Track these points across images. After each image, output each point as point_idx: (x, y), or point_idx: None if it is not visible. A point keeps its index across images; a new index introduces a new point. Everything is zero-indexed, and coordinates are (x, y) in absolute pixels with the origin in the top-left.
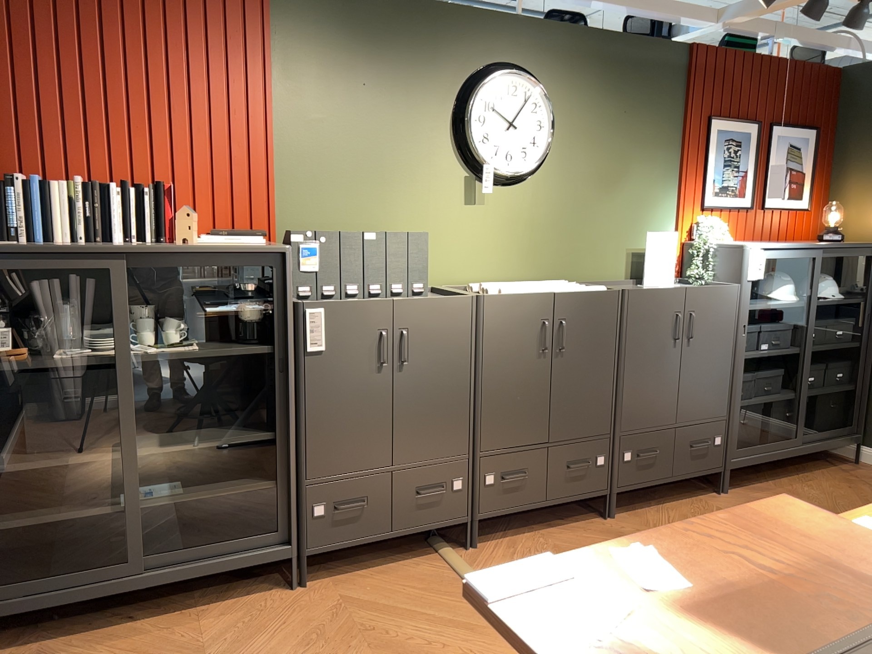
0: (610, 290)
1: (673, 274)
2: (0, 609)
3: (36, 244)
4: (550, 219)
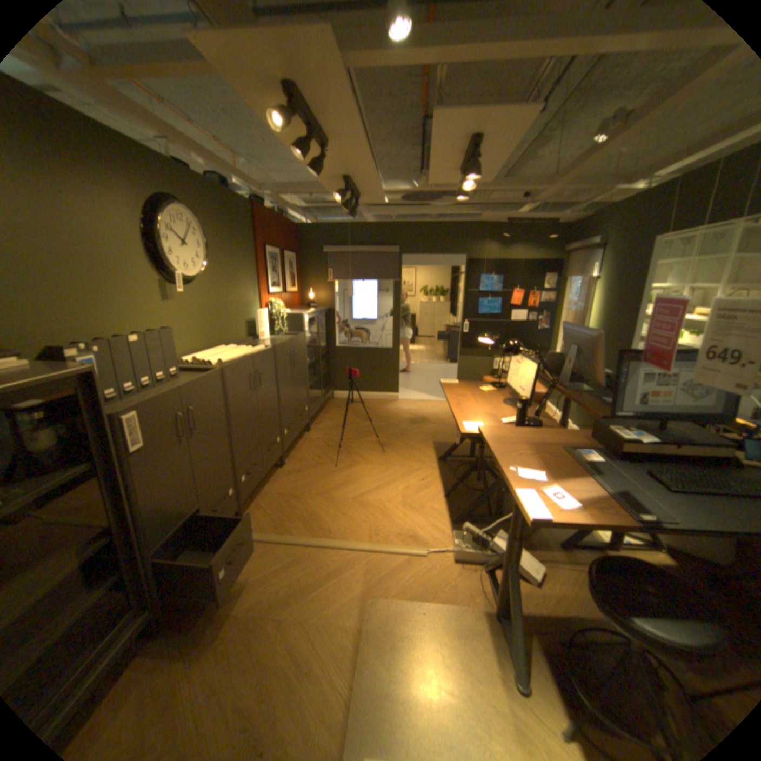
0: (268, 347)
1: (268, 331)
2: None
3: None
4: (209, 306)
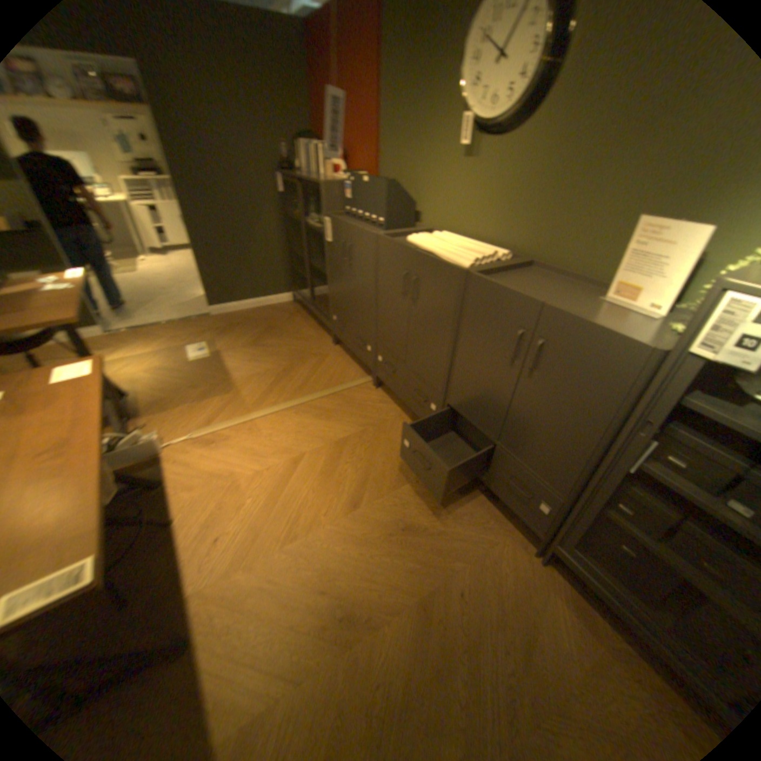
0: (460, 266)
1: (671, 299)
2: (295, 294)
3: (306, 172)
4: (534, 178)
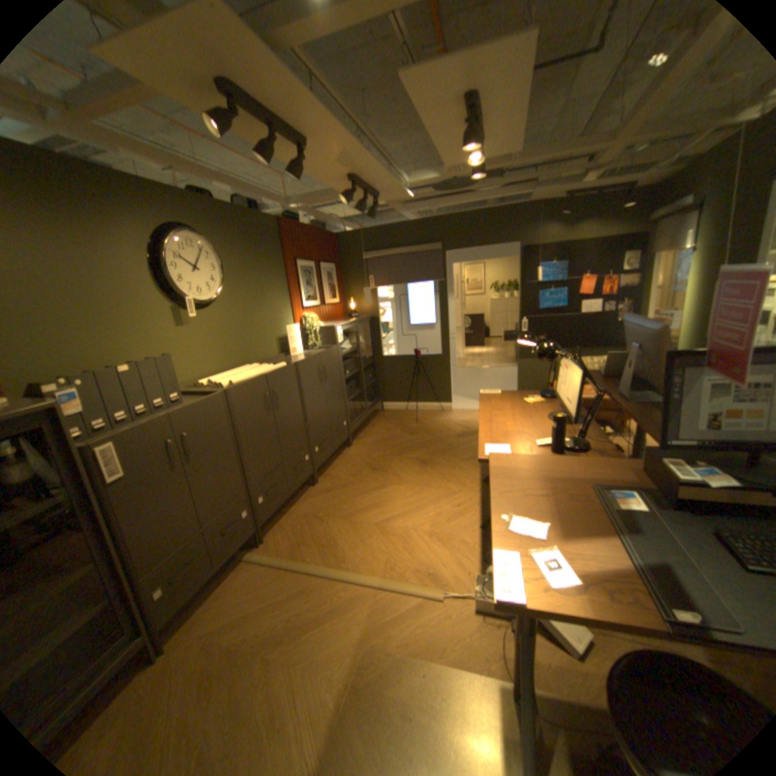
0: (289, 365)
1: (302, 347)
2: None
3: None
4: (233, 328)
